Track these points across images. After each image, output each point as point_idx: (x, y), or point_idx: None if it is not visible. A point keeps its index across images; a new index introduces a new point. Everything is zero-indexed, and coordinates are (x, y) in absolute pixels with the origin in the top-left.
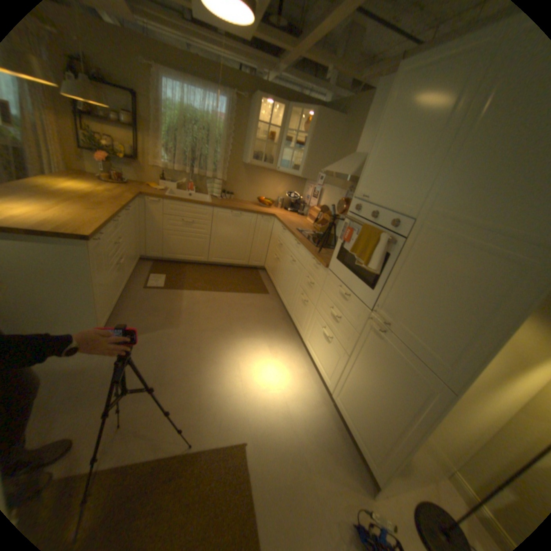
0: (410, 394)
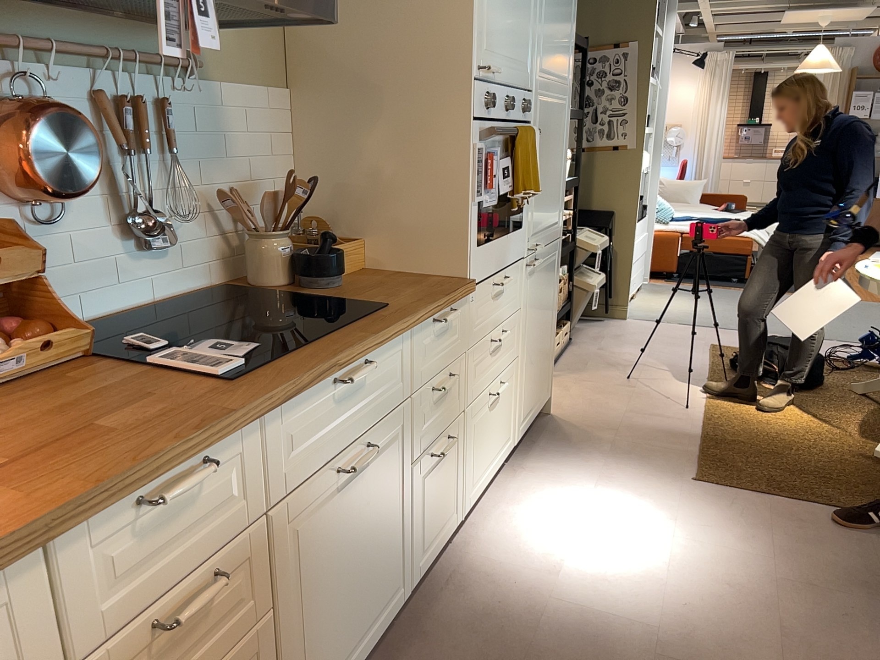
0: (552, 278)
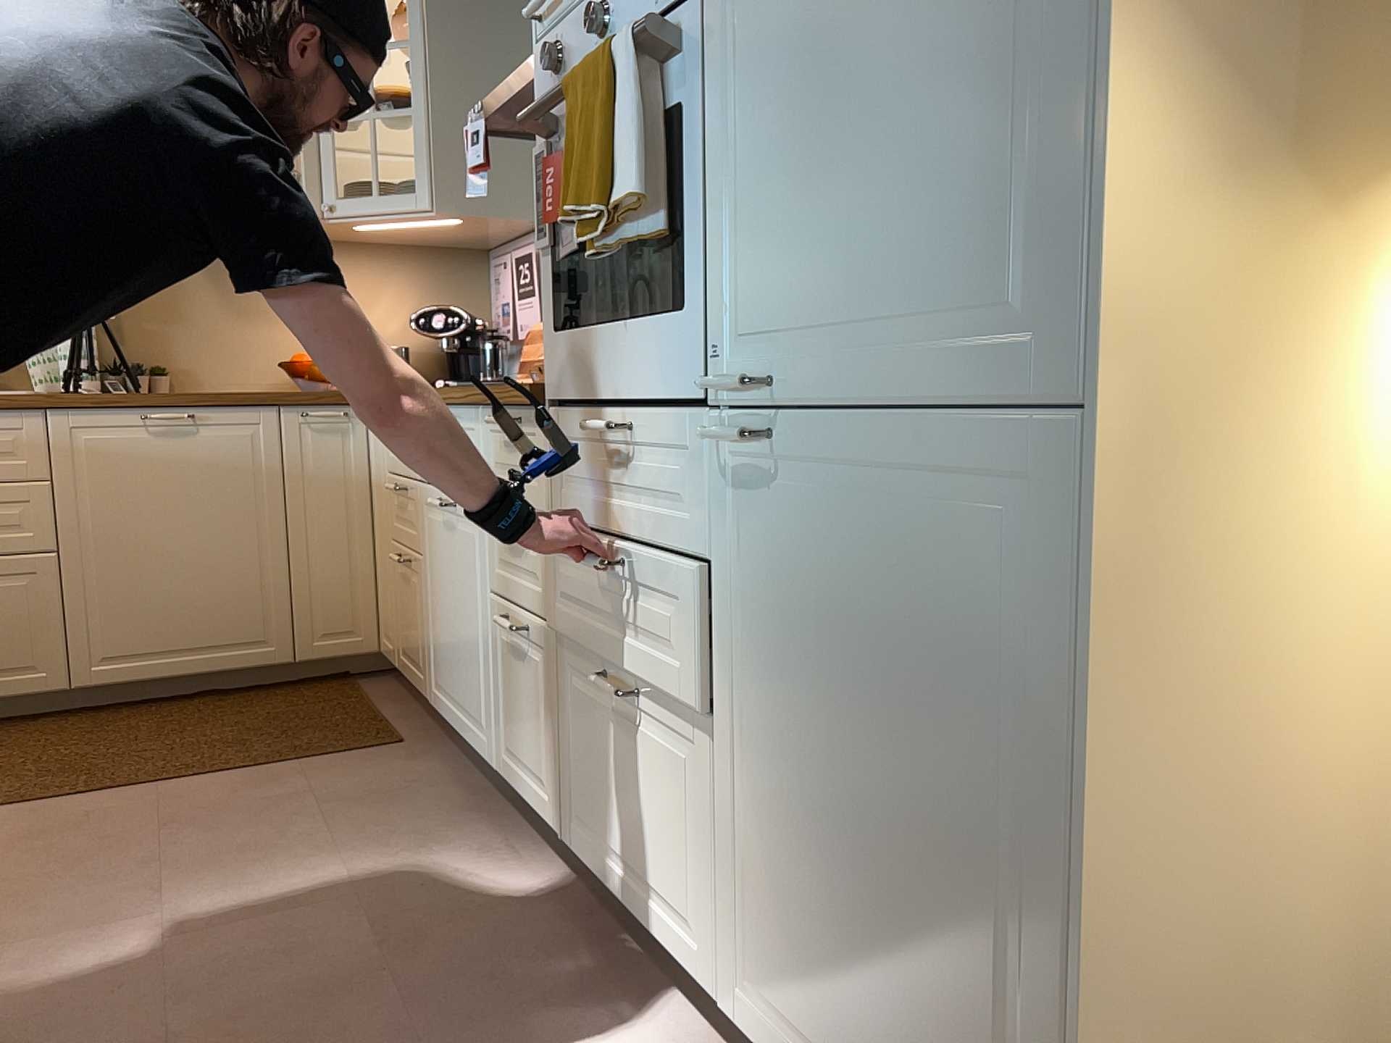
0: (972, 610)
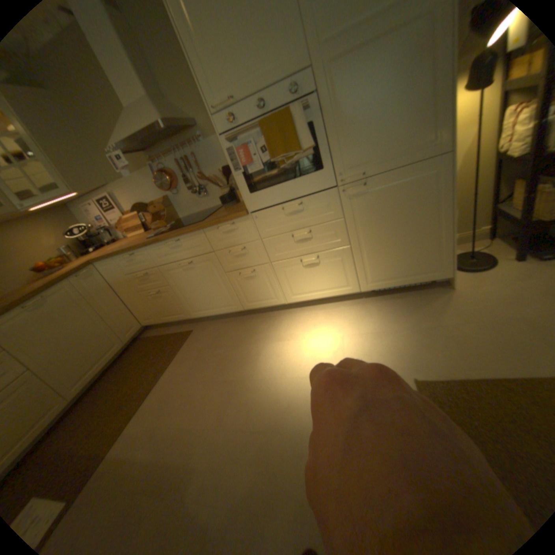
0: (424, 191)
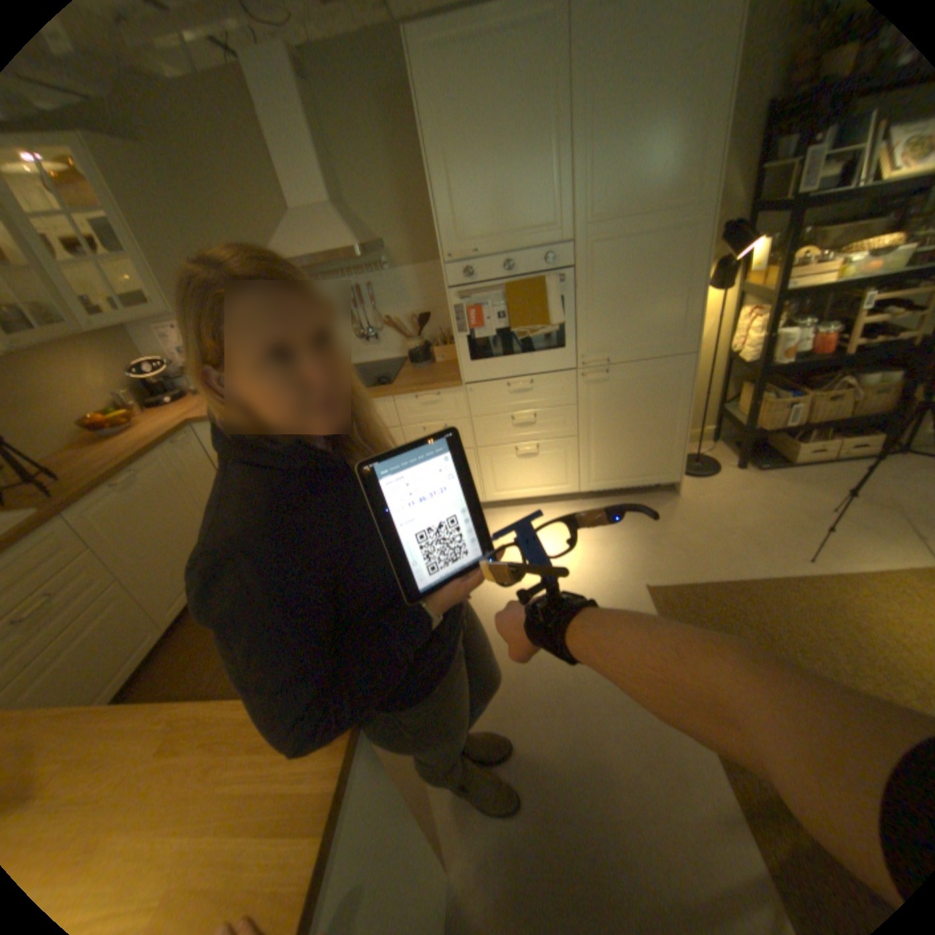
0: (663, 388)
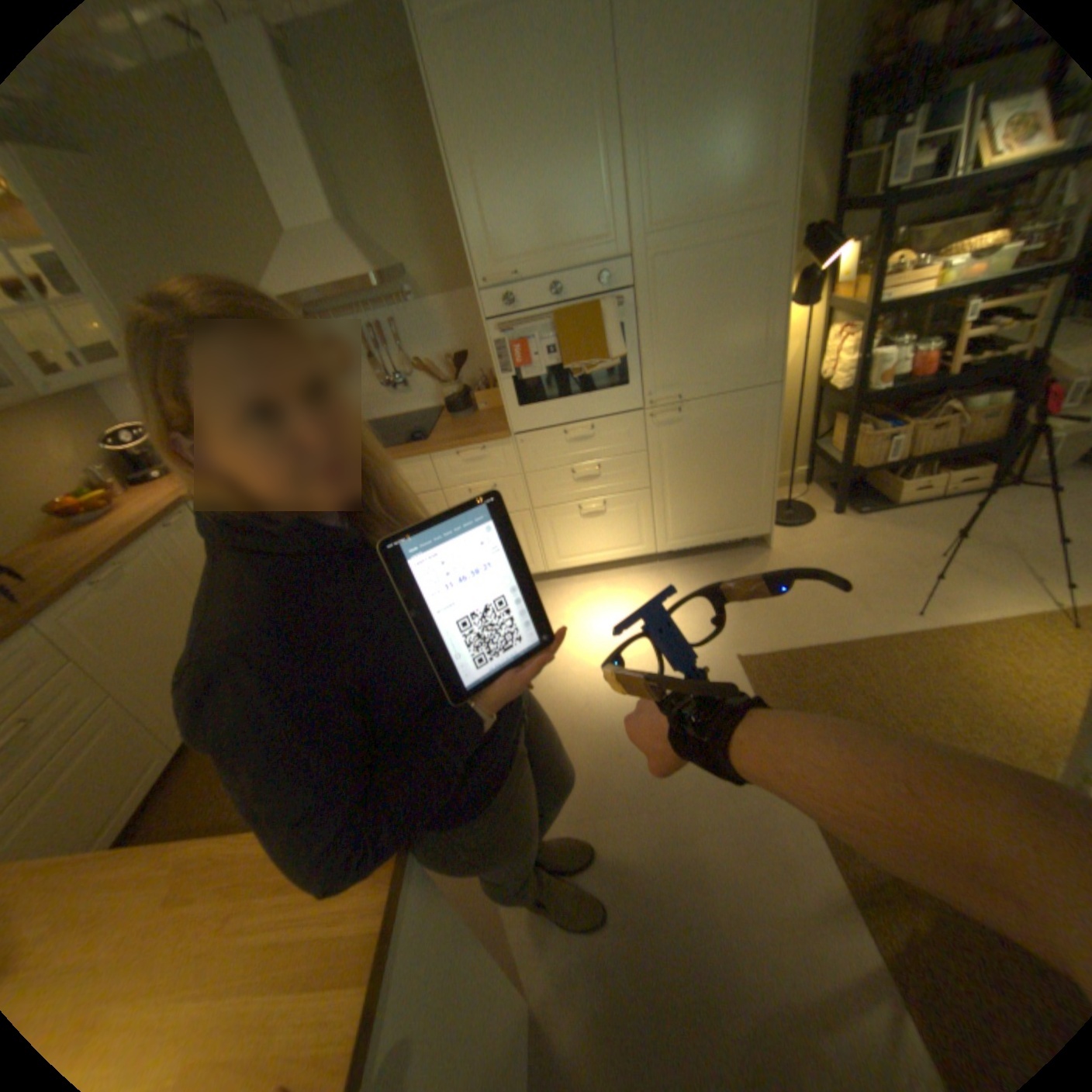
0: (744, 426)
